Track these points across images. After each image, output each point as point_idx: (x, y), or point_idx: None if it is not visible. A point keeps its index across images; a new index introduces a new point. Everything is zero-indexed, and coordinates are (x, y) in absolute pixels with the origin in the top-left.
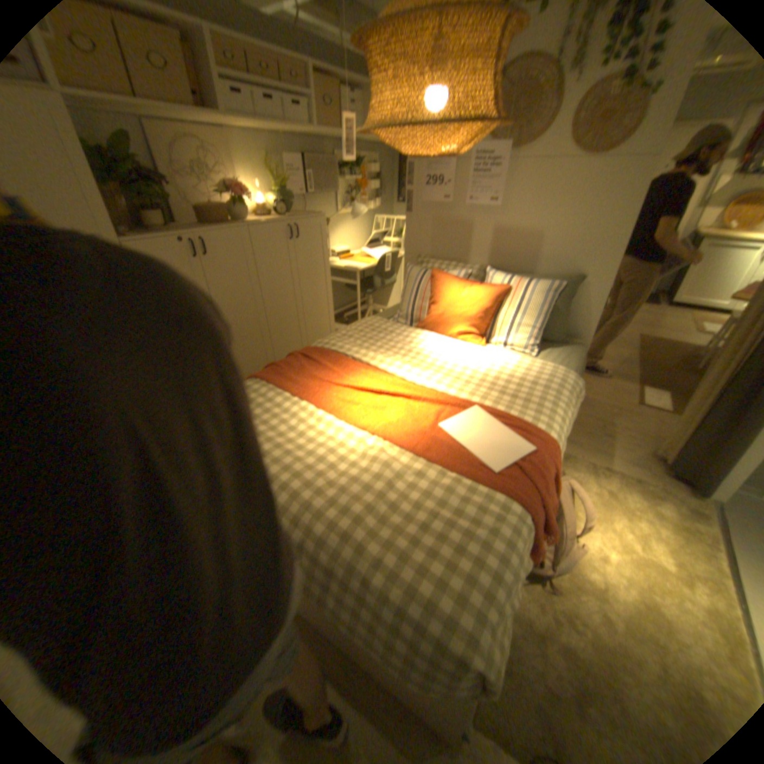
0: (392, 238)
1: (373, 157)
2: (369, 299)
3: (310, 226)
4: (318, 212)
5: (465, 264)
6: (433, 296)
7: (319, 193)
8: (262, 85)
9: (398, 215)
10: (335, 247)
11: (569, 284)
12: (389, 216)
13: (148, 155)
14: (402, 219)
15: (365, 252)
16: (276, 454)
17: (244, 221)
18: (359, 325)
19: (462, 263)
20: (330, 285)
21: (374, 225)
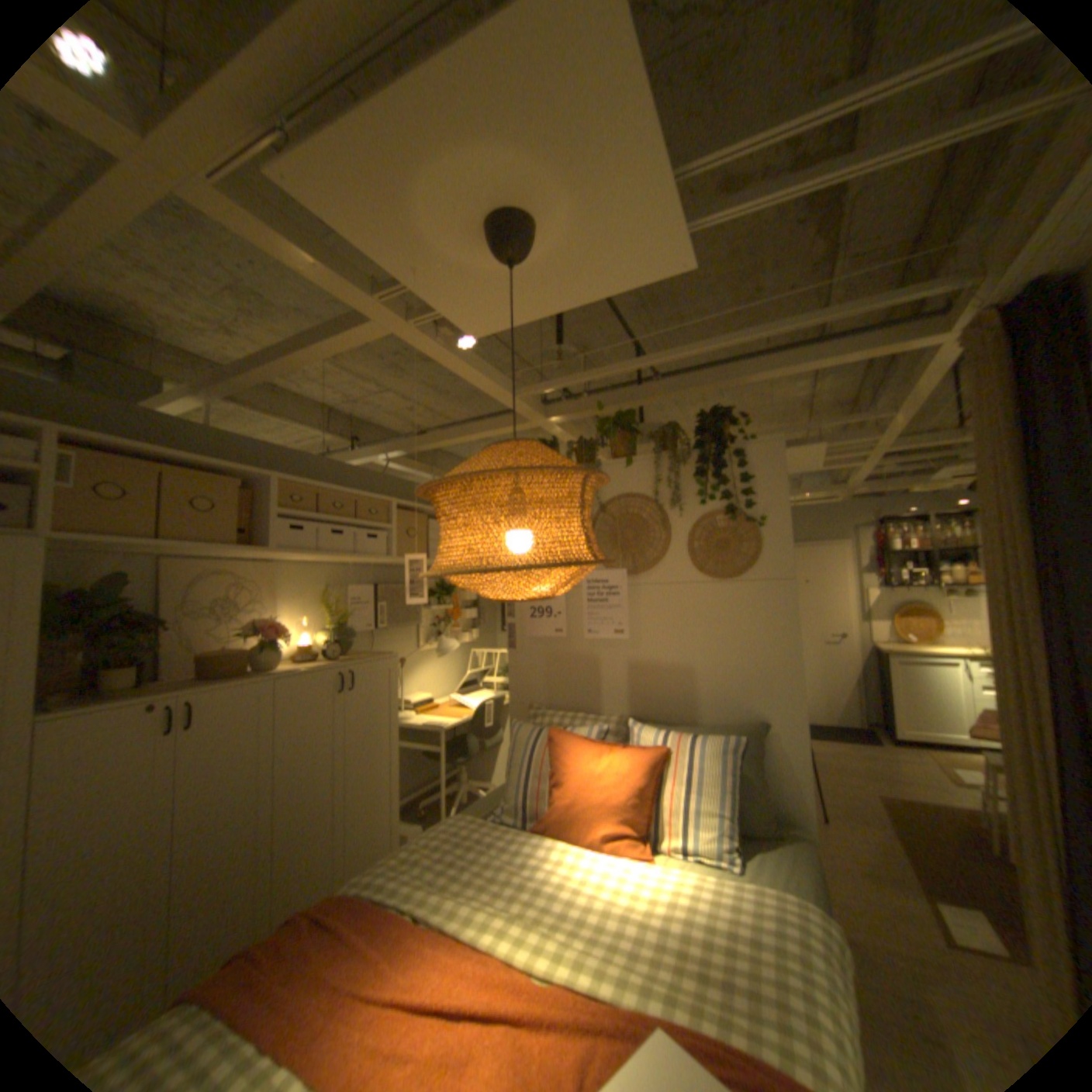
0: (493, 679)
1: None
2: (460, 774)
3: (371, 672)
4: (385, 654)
5: (595, 716)
6: (553, 772)
7: (392, 628)
8: (331, 522)
9: (501, 648)
10: (409, 696)
11: (748, 740)
12: (489, 651)
13: (149, 597)
14: (506, 653)
15: (455, 700)
16: None
17: (267, 673)
18: (431, 838)
19: (591, 715)
20: (394, 757)
21: (468, 662)
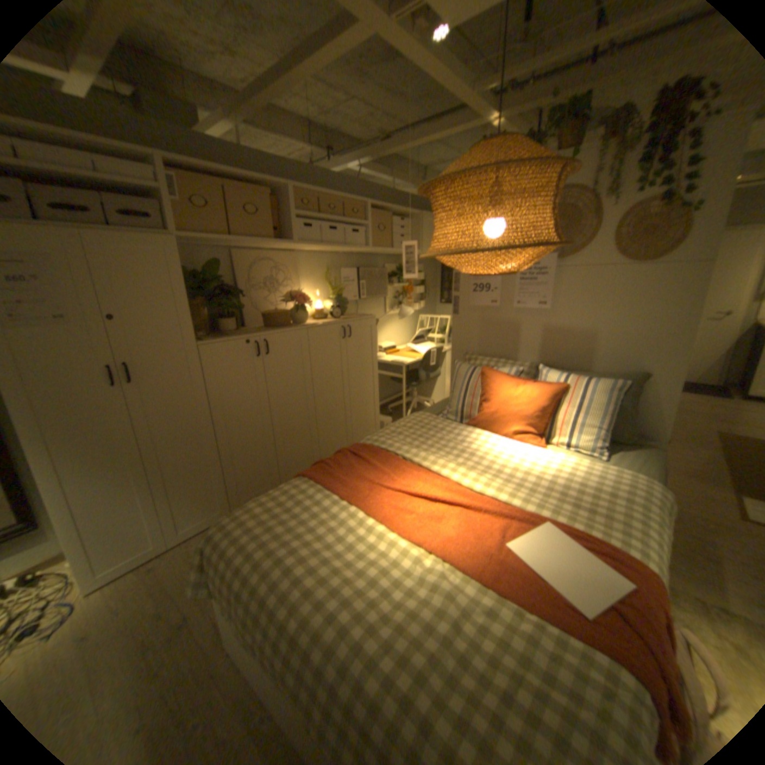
0: (435, 335)
1: (418, 268)
2: (413, 392)
3: (361, 327)
4: (369, 315)
5: (514, 362)
6: (484, 393)
7: (370, 299)
8: (329, 221)
9: (441, 315)
10: (382, 344)
11: (633, 383)
12: (433, 316)
13: (231, 275)
14: (444, 319)
15: (410, 348)
16: (322, 573)
17: (304, 325)
18: (408, 422)
19: (511, 361)
20: (377, 379)
21: (418, 323)
